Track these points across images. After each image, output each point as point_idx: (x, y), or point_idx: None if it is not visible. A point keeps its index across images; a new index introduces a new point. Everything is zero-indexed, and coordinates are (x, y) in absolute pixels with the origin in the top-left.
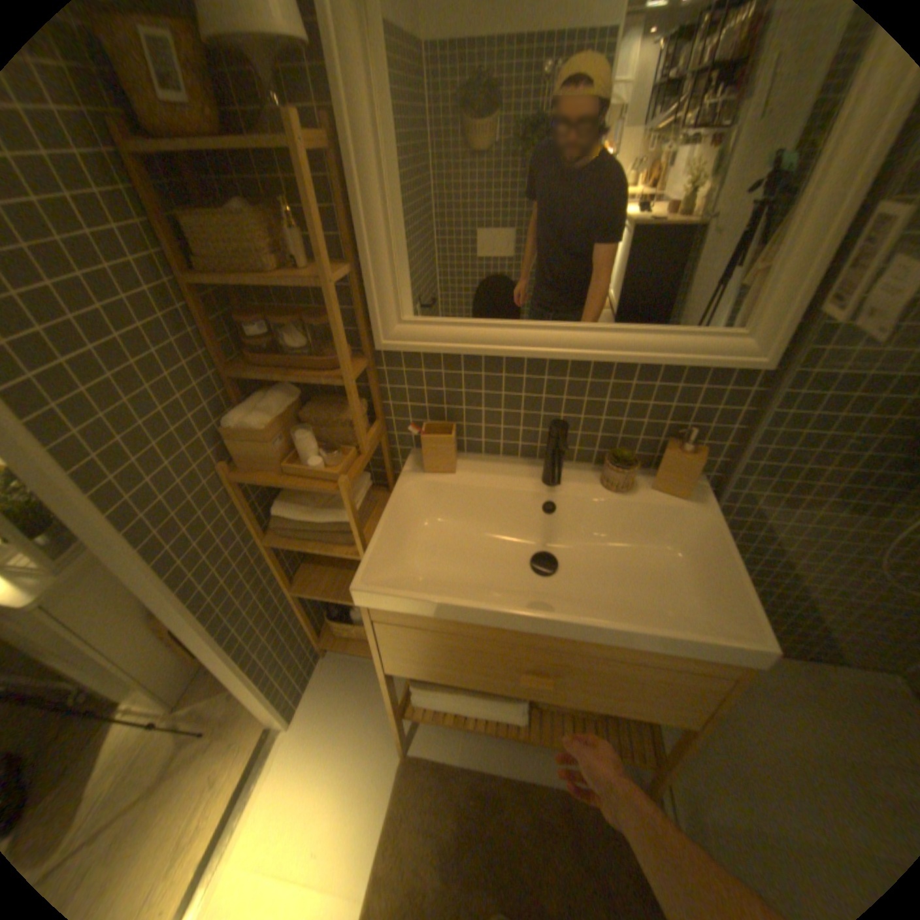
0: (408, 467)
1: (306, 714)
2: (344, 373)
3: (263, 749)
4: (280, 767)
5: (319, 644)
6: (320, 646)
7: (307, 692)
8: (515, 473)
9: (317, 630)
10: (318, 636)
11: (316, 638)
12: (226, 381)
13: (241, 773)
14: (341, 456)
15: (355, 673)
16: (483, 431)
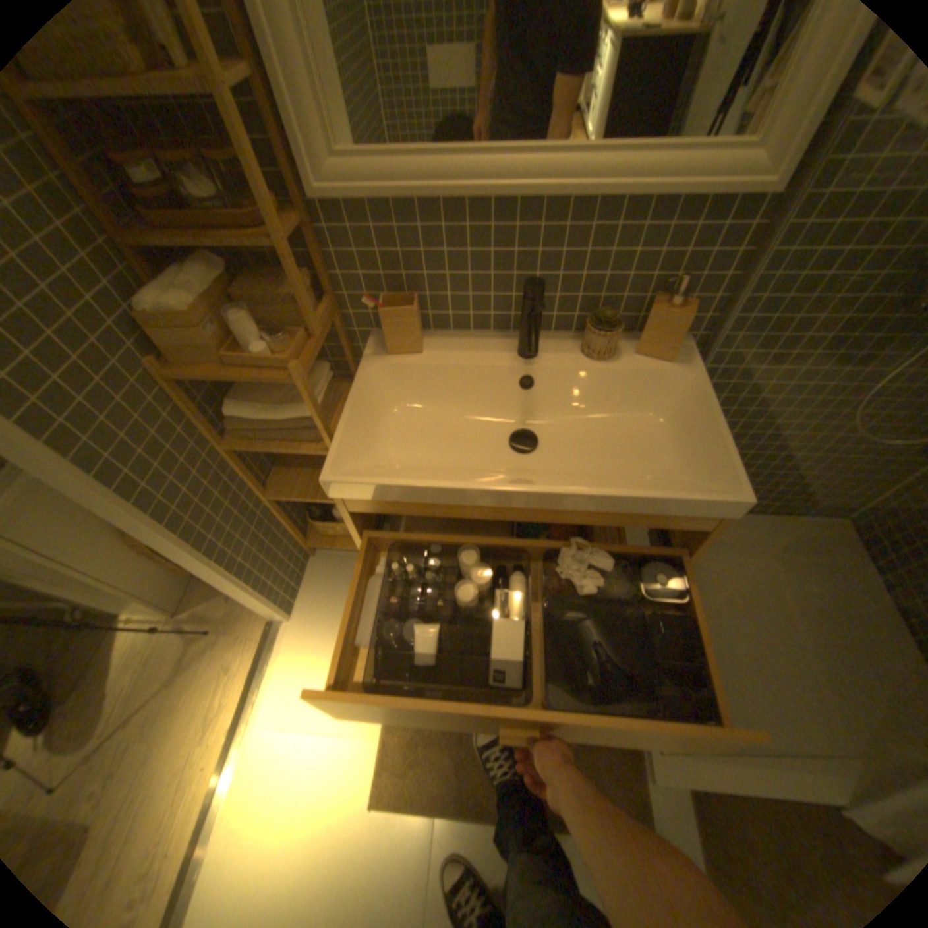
0: (368, 350)
1: (304, 606)
2: (269, 228)
3: (269, 639)
4: (287, 651)
5: (306, 544)
6: (308, 546)
7: (302, 587)
8: (488, 349)
9: (302, 531)
10: (303, 537)
11: (301, 538)
12: (125, 253)
13: (252, 660)
14: (288, 341)
15: (347, 566)
16: (450, 301)
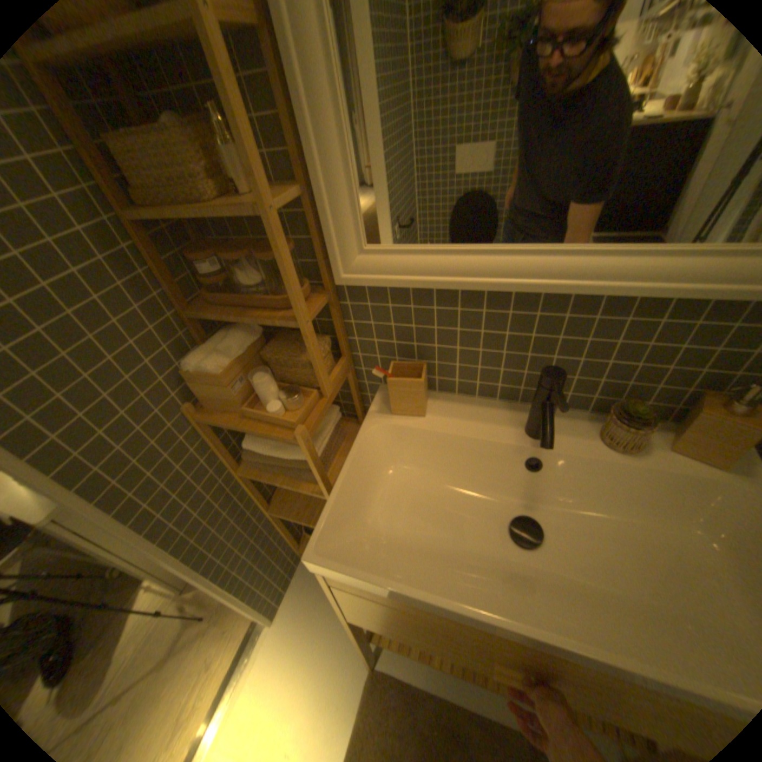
0: (374, 406)
1: (286, 614)
2: (296, 316)
3: (250, 642)
4: (262, 662)
5: (298, 553)
6: (301, 550)
7: (288, 593)
8: (493, 419)
9: (297, 538)
10: (296, 547)
11: (294, 548)
12: (187, 321)
13: (231, 661)
14: (304, 396)
15: None
16: (458, 370)
